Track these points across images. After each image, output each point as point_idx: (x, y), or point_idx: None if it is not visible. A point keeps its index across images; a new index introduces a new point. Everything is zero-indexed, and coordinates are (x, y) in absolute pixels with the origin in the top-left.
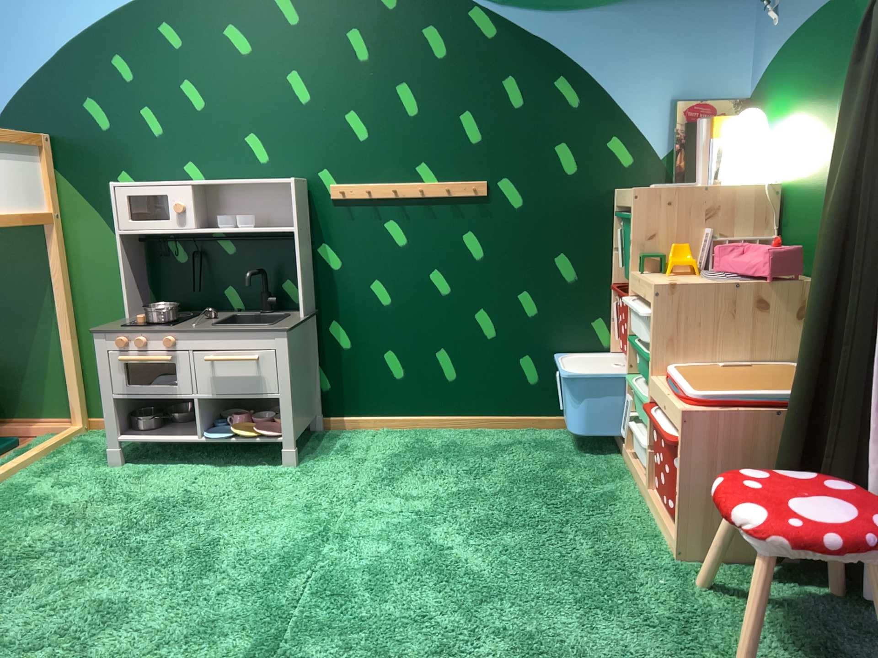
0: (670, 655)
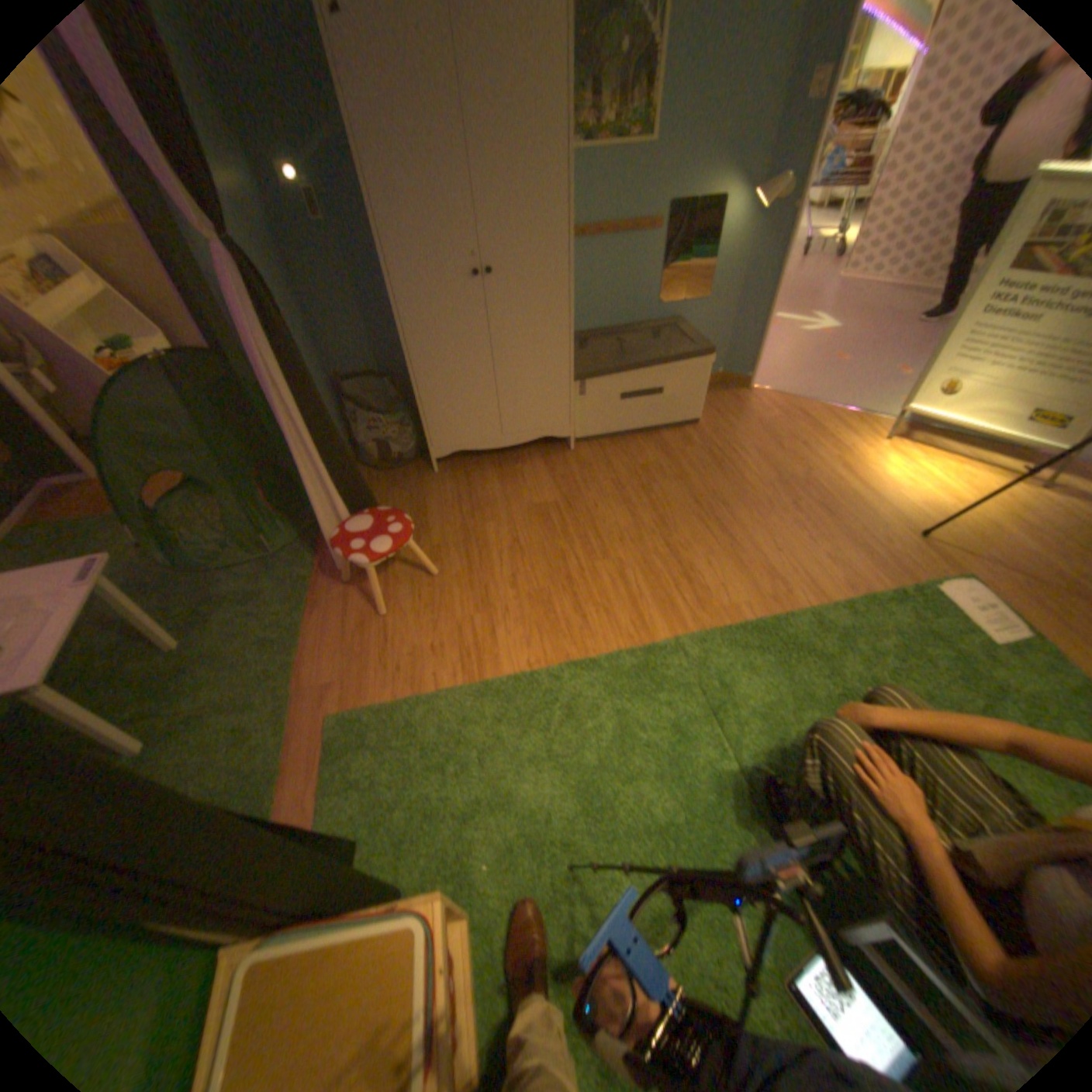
0: (488, 780)
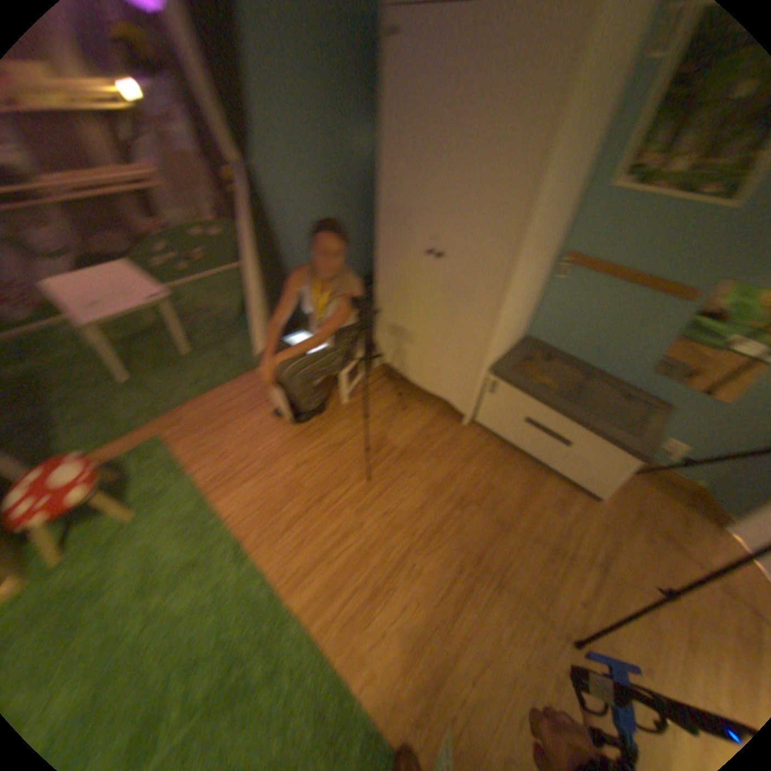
0: (128, 542)
